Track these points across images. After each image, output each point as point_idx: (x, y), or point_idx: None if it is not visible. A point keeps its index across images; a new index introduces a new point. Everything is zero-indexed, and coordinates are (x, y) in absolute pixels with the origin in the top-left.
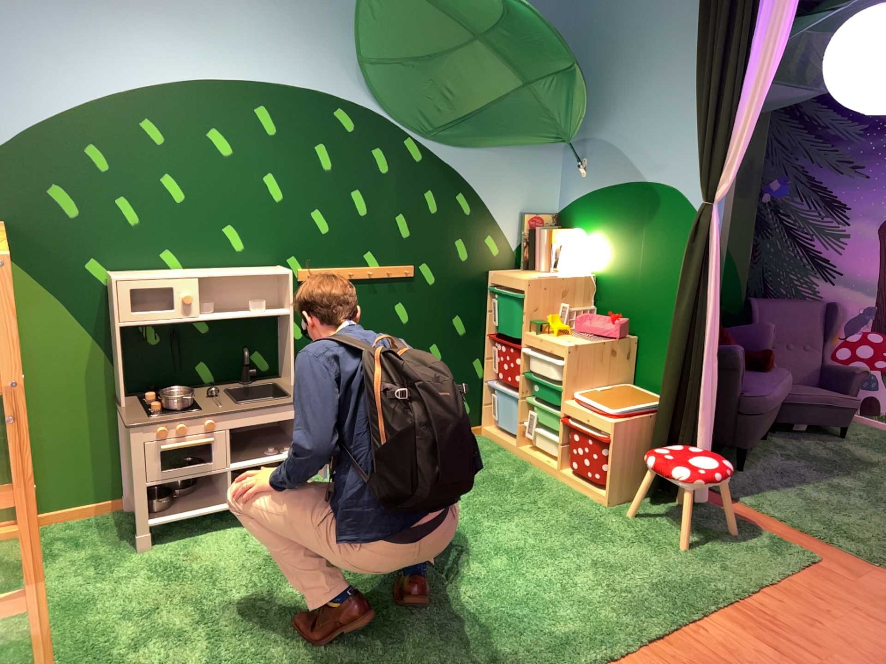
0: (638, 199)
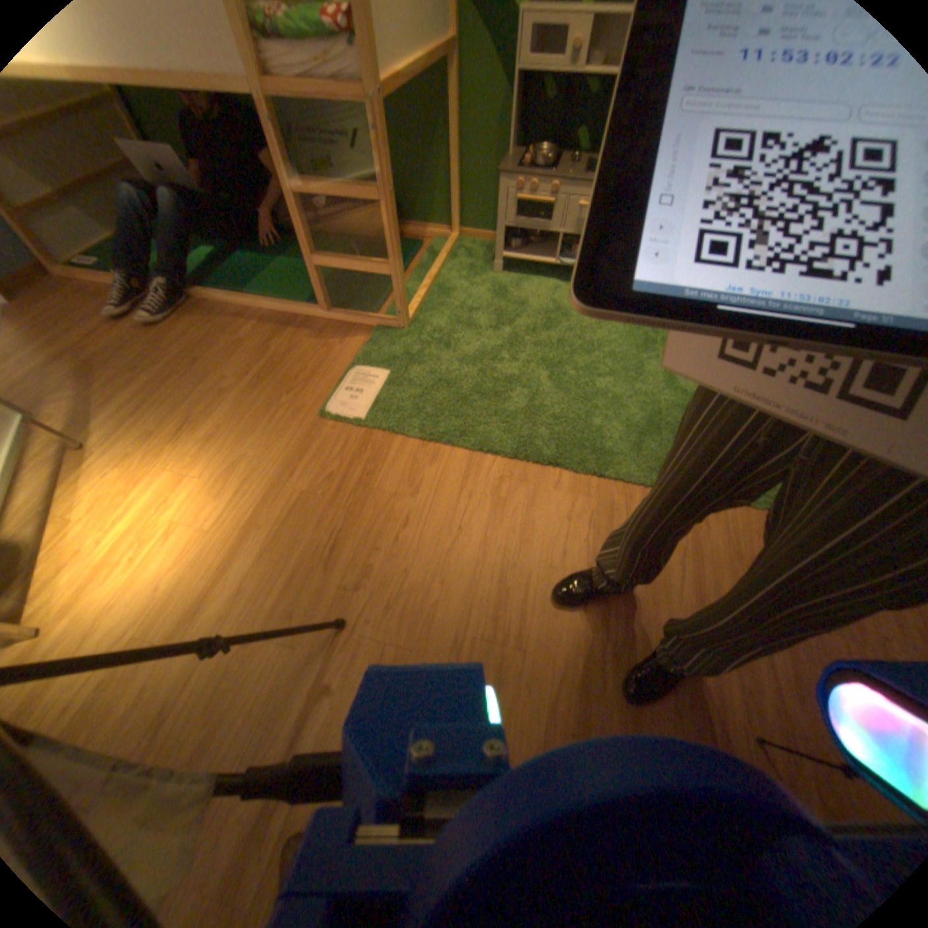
0: None
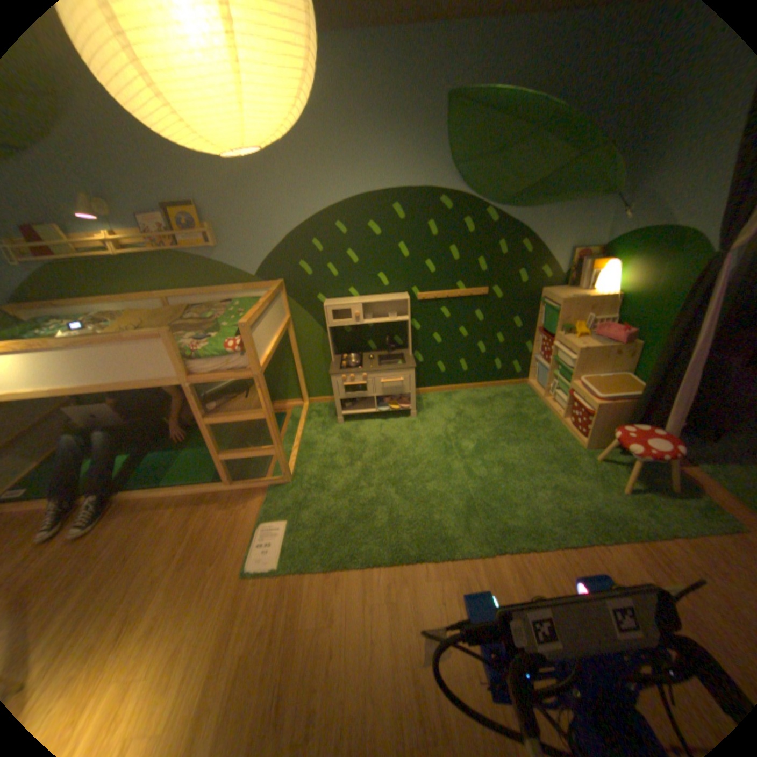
0: (672, 238)
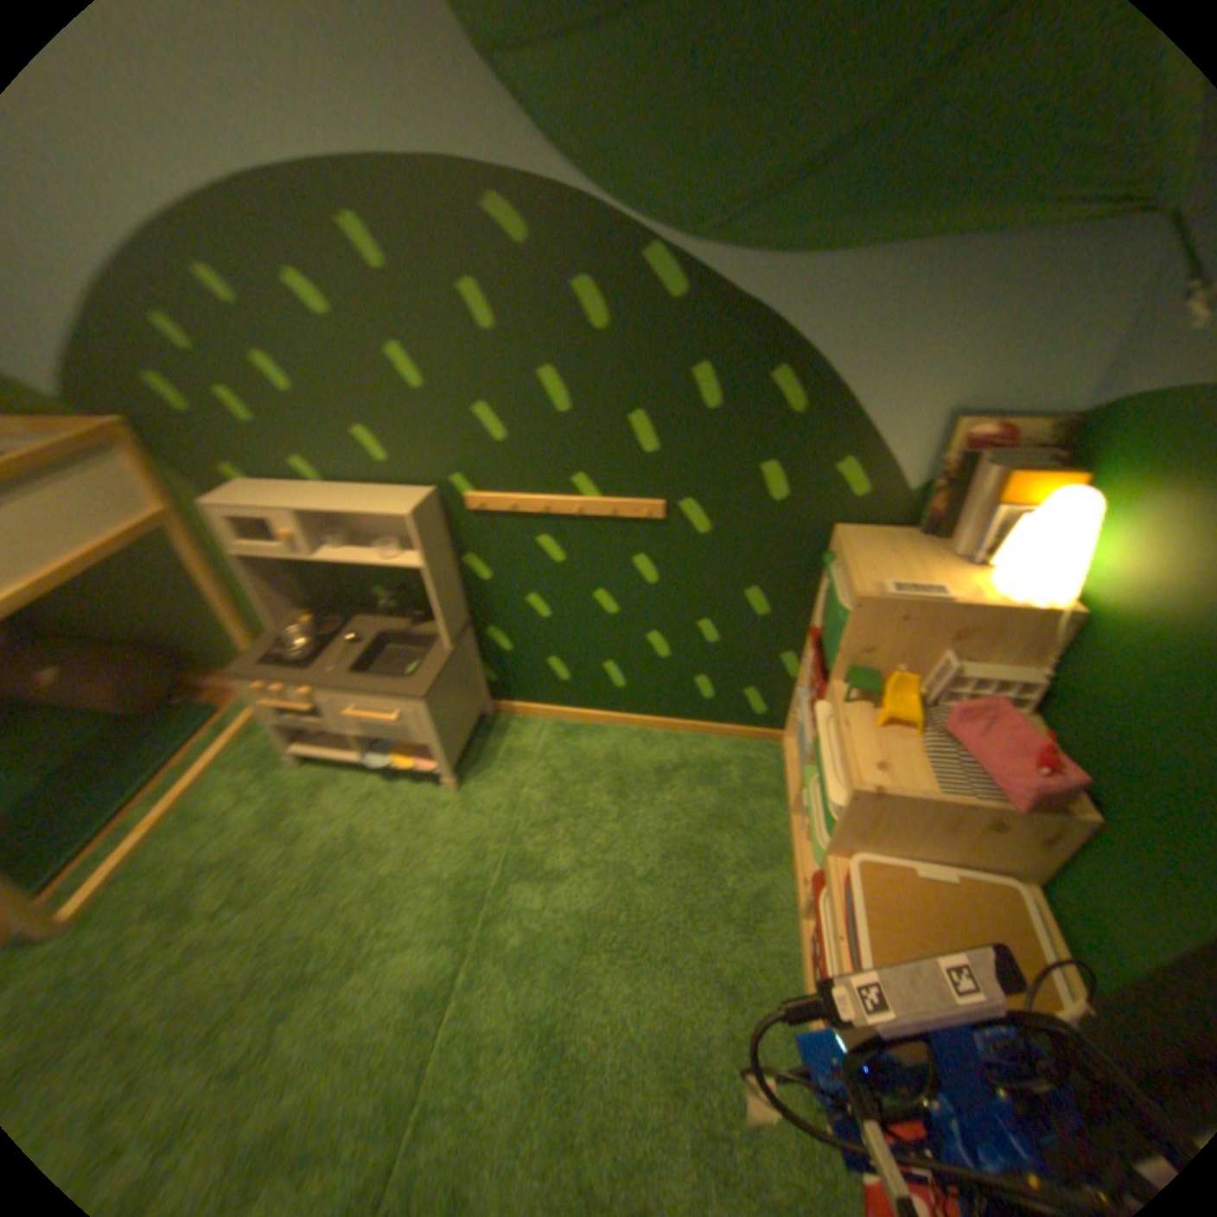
0: None
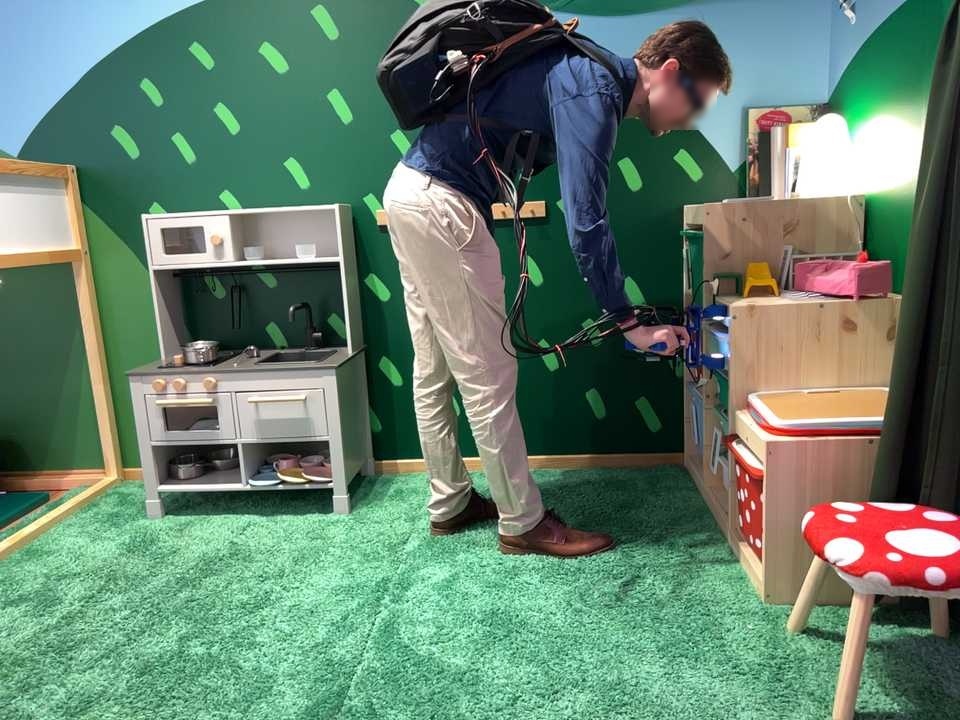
0: (924, 17)
